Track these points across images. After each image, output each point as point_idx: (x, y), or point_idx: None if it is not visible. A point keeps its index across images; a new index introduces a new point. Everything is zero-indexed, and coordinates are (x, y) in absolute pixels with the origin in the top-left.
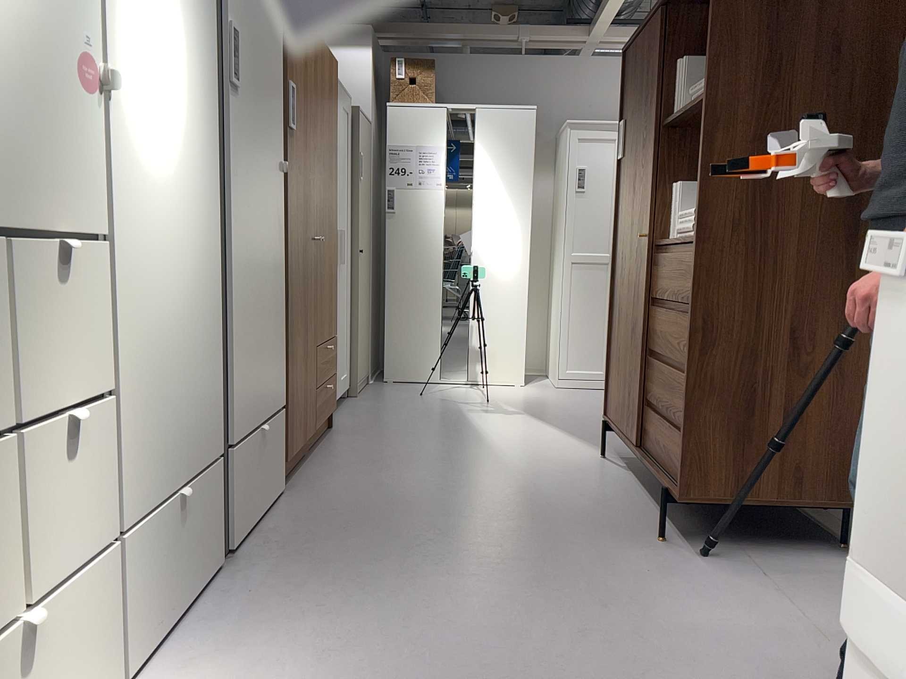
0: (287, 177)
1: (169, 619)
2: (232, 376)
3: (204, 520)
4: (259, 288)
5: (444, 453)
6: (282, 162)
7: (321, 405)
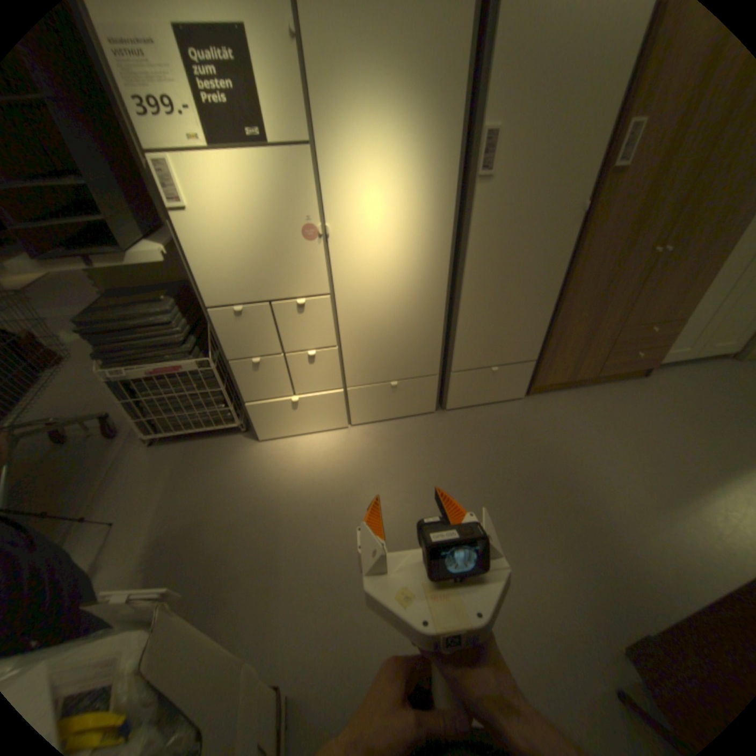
0: (596, 213)
1: (382, 417)
2: (458, 344)
3: (417, 394)
4: (508, 299)
5: (673, 451)
6: (587, 202)
7: (619, 363)
